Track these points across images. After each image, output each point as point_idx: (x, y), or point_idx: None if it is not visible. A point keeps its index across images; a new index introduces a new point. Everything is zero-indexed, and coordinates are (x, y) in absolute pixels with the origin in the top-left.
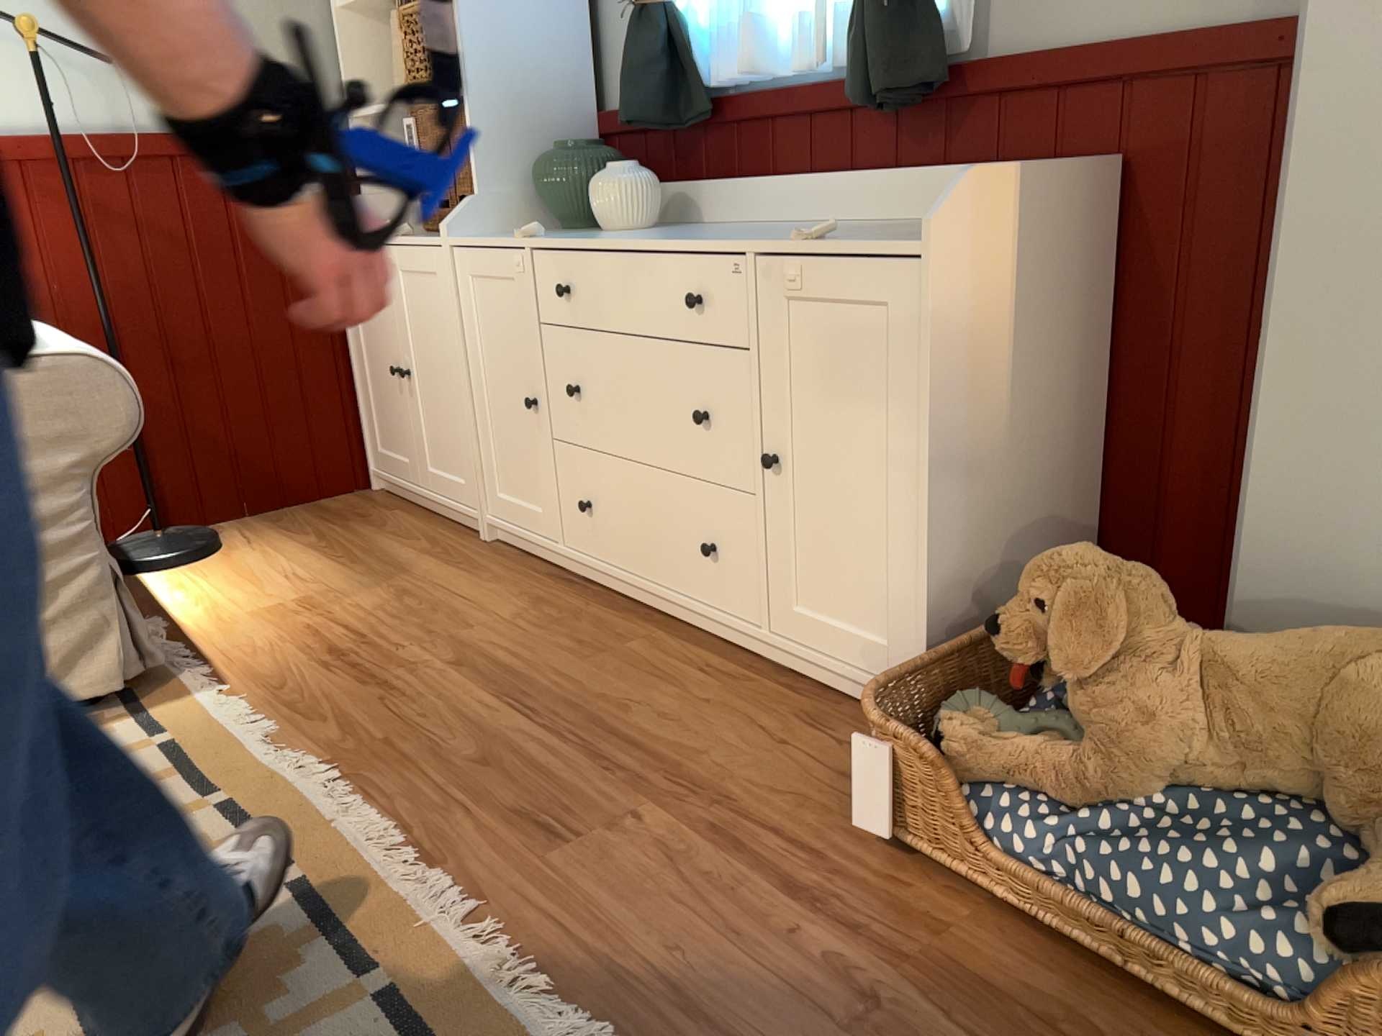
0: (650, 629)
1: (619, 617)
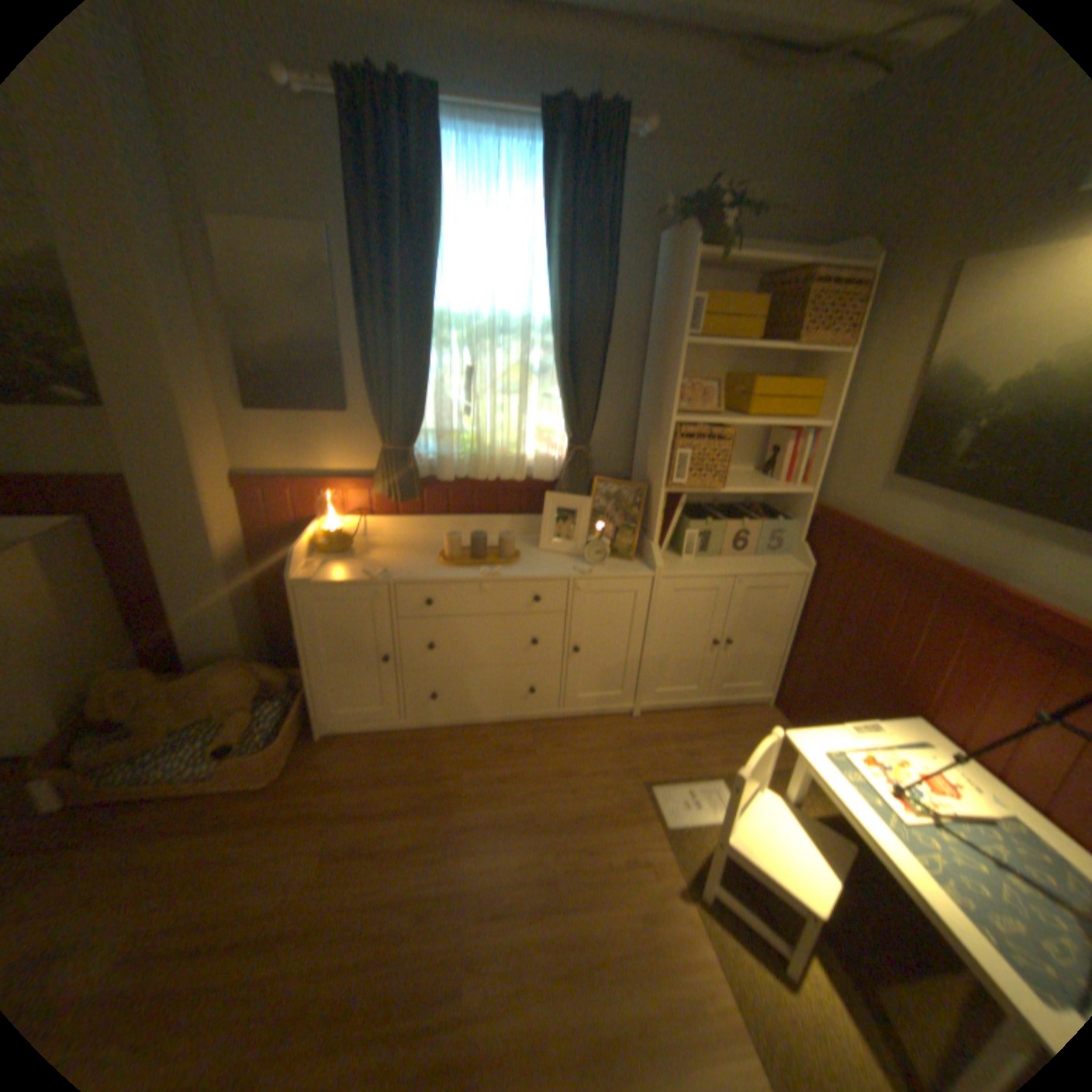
0: None
1: None
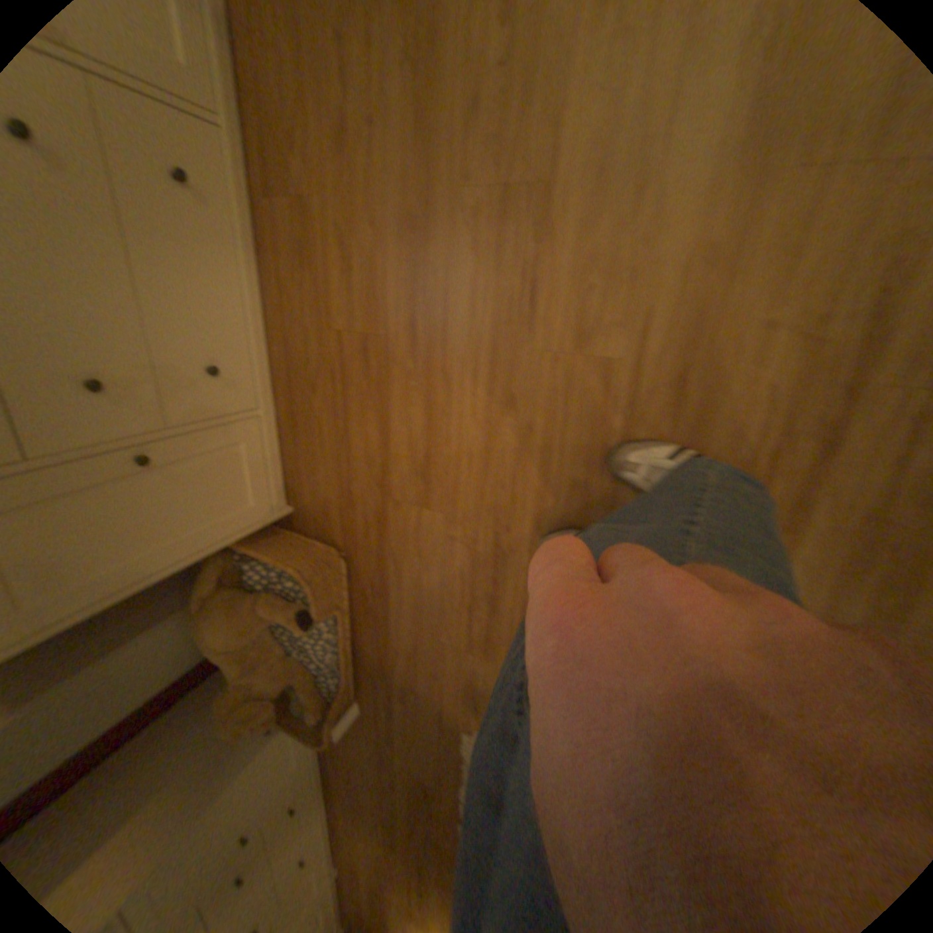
0: (325, 791)
1: (328, 804)
